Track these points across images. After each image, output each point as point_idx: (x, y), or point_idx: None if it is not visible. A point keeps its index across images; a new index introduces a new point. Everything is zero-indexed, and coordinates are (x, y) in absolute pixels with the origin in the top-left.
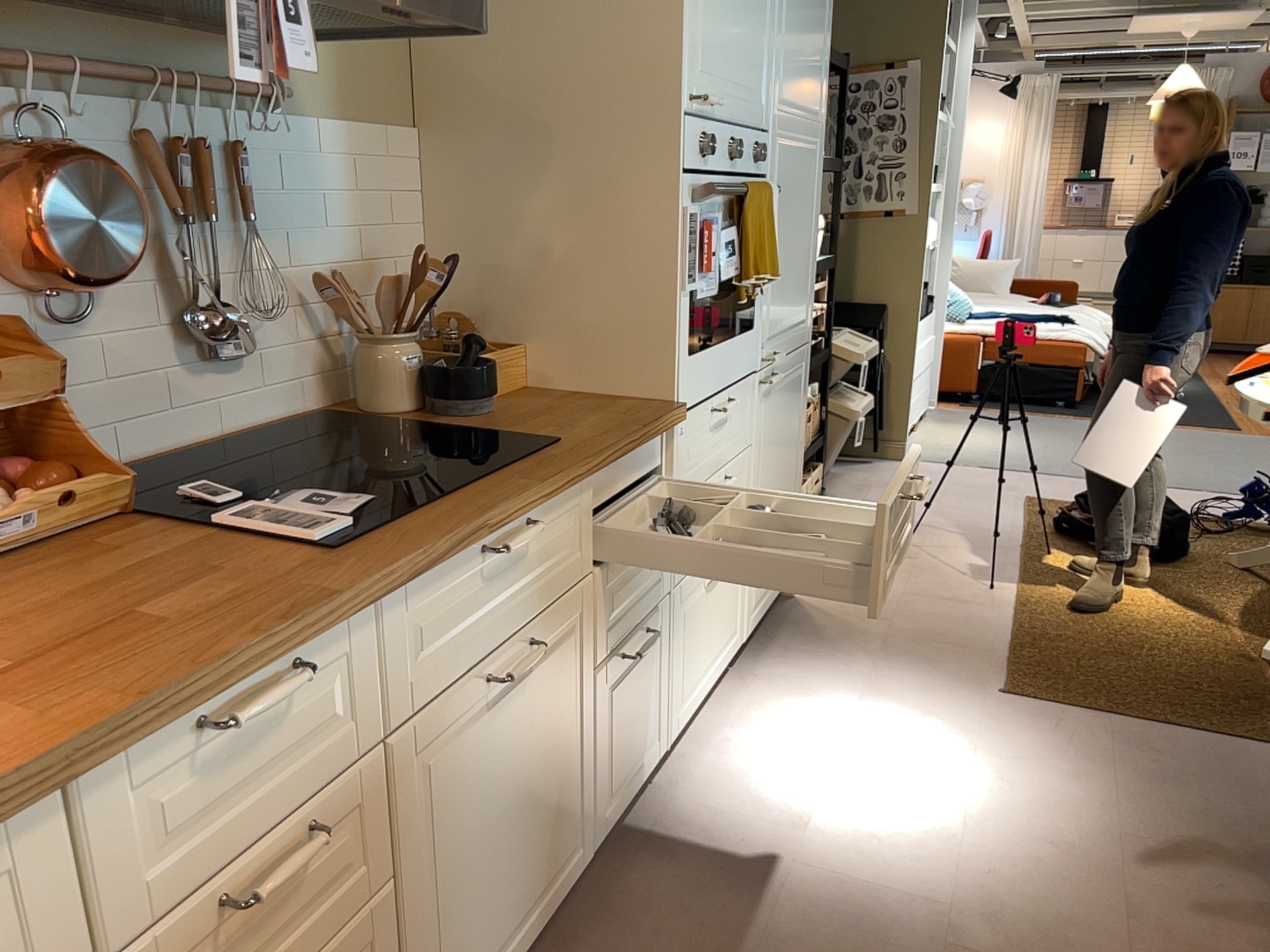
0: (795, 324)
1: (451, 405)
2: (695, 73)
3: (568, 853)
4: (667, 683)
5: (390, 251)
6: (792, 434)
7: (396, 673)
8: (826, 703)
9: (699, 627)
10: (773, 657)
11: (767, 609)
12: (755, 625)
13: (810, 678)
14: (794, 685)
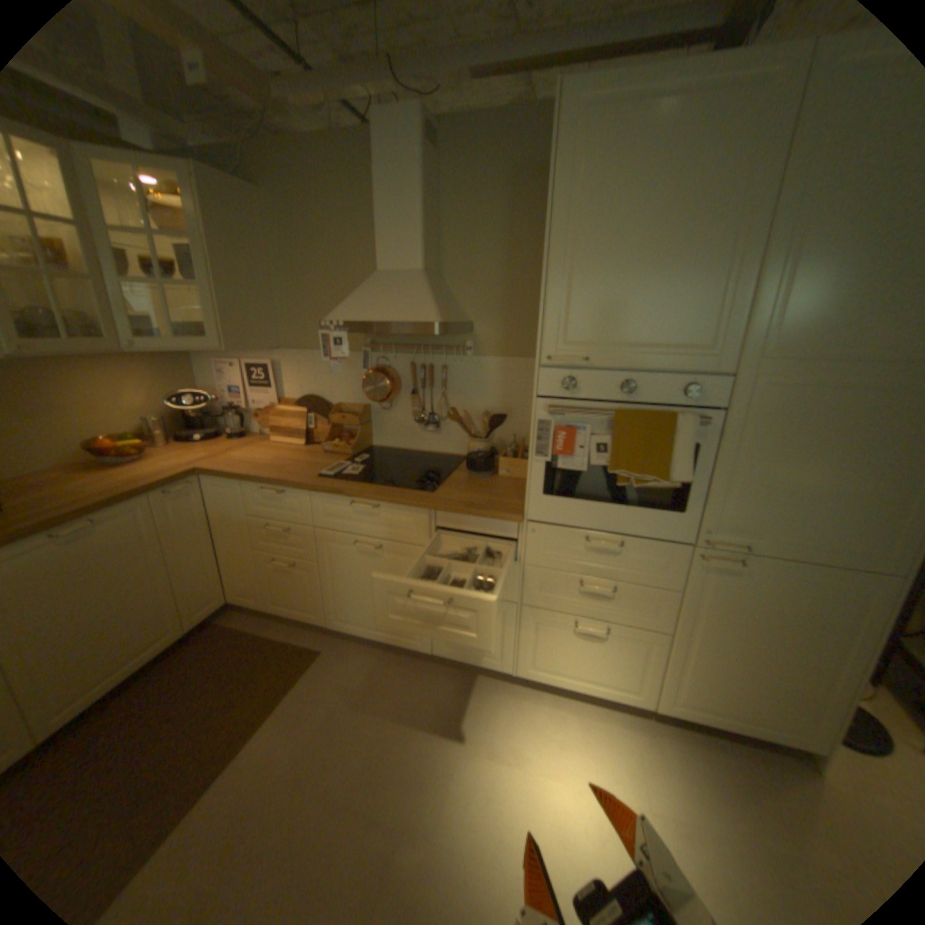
0: (831, 544)
1: (467, 470)
2: (554, 342)
3: (411, 638)
4: (513, 645)
5: (519, 408)
6: (816, 635)
7: (317, 514)
8: (640, 788)
9: (562, 647)
10: (689, 752)
11: (723, 730)
12: (688, 721)
13: (673, 779)
14: (655, 765)
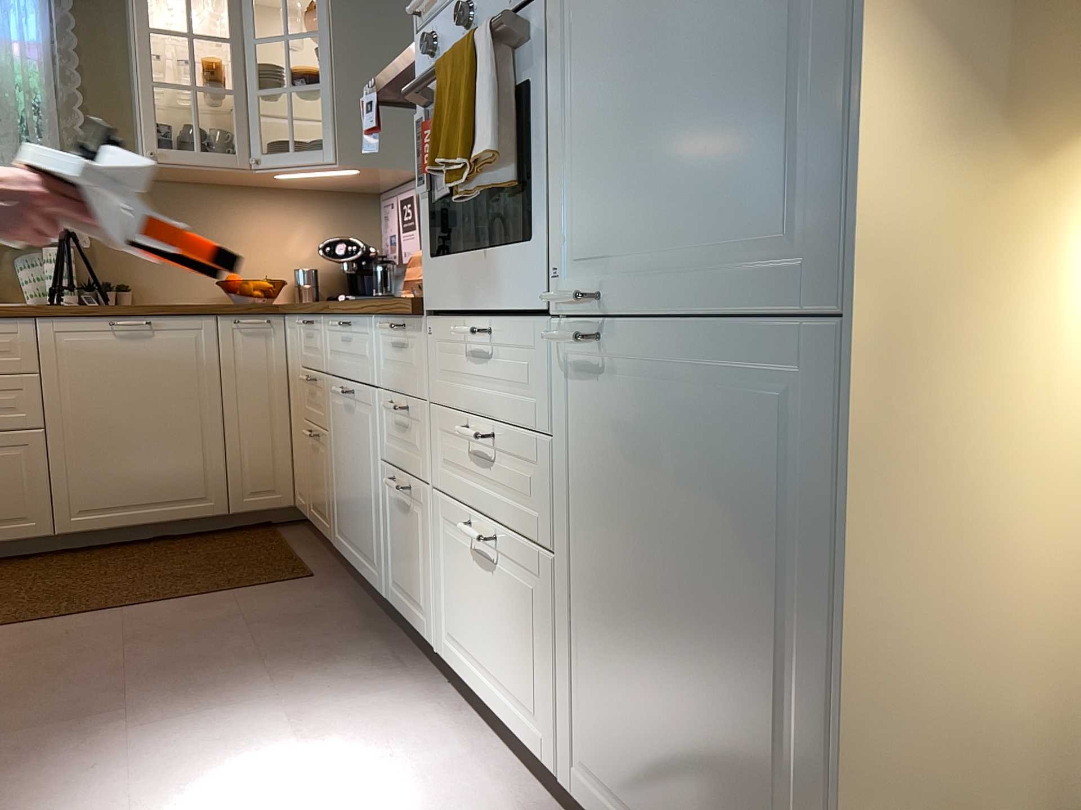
0: (716, 250)
1: None
2: None
3: (374, 565)
4: (435, 582)
5: None
6: (741, 557)
7: (326, 350)
8: None
9: (468, 589)
10: None
11: None
12: None
13: None
14: None
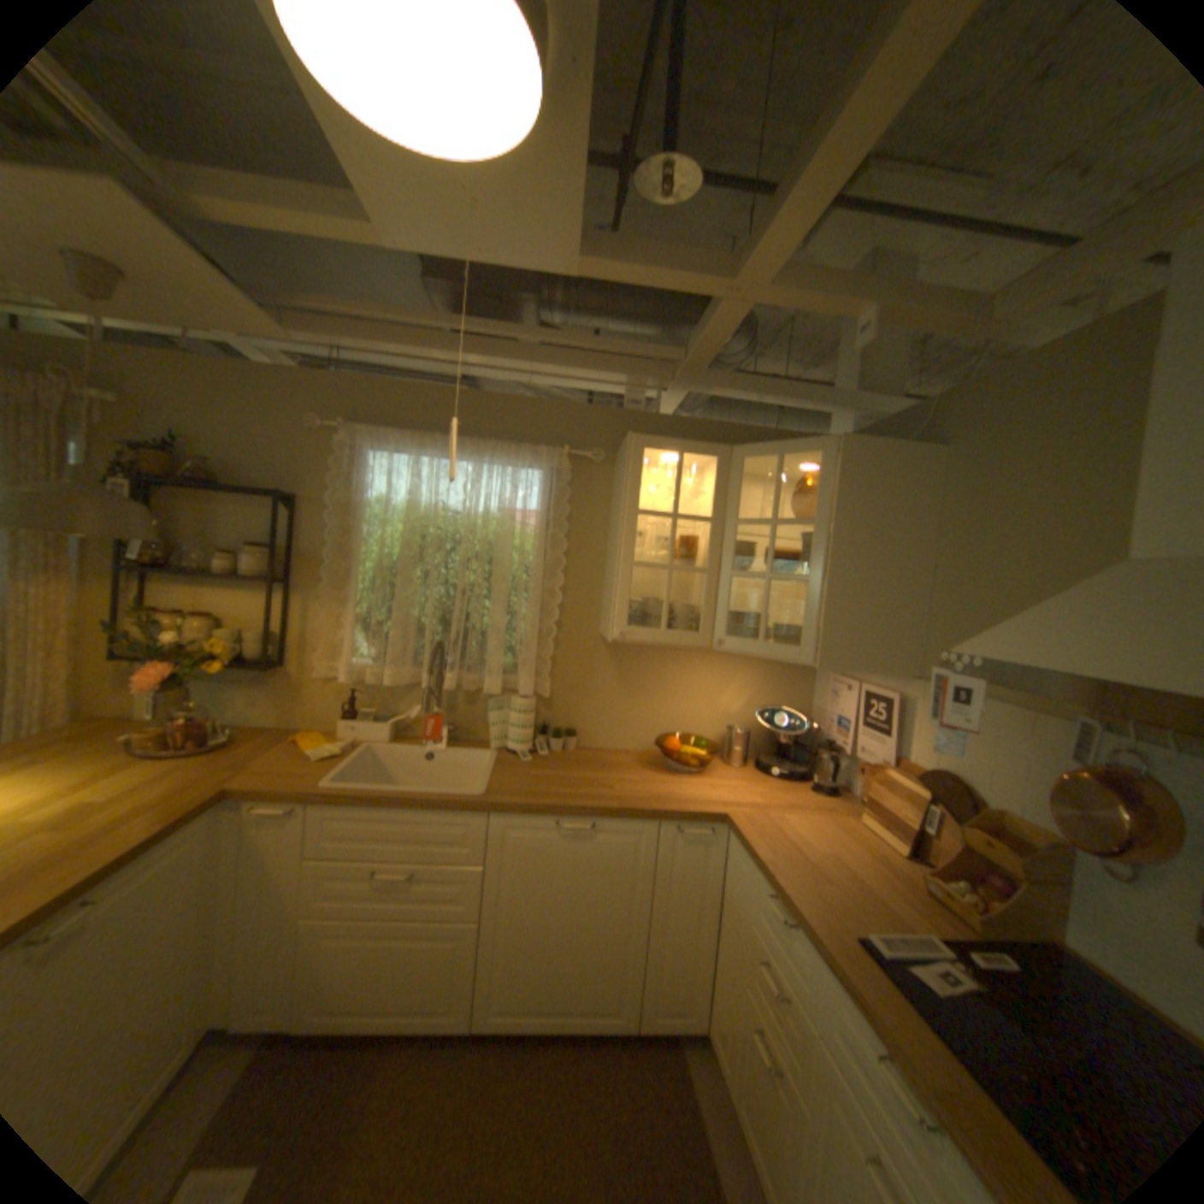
0: None
1: None
2: None
3: None
4: None
5: None
6: None
7: (832, 1020)
8: None
9: None
10: None
11: None
12: None
13: None
14: None
